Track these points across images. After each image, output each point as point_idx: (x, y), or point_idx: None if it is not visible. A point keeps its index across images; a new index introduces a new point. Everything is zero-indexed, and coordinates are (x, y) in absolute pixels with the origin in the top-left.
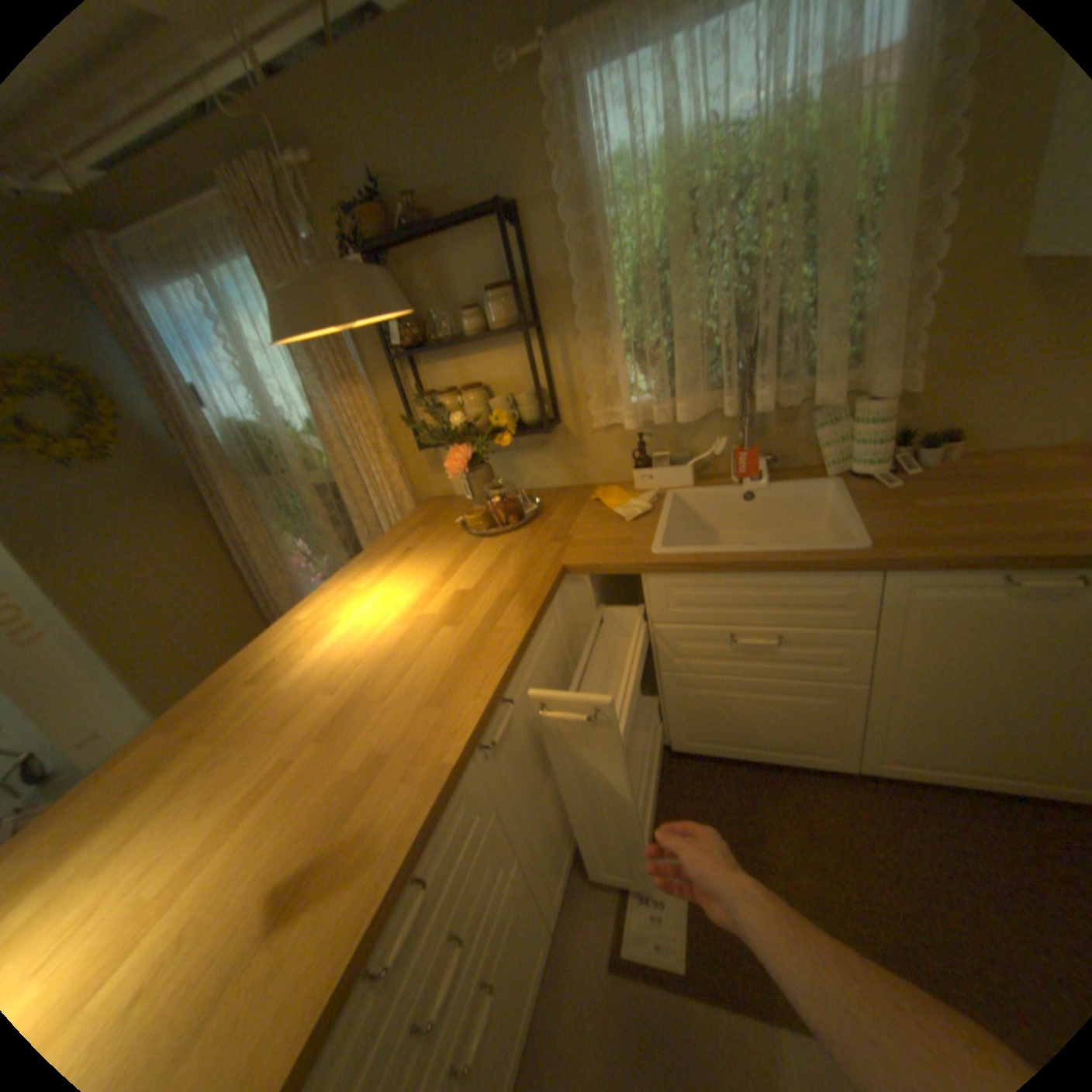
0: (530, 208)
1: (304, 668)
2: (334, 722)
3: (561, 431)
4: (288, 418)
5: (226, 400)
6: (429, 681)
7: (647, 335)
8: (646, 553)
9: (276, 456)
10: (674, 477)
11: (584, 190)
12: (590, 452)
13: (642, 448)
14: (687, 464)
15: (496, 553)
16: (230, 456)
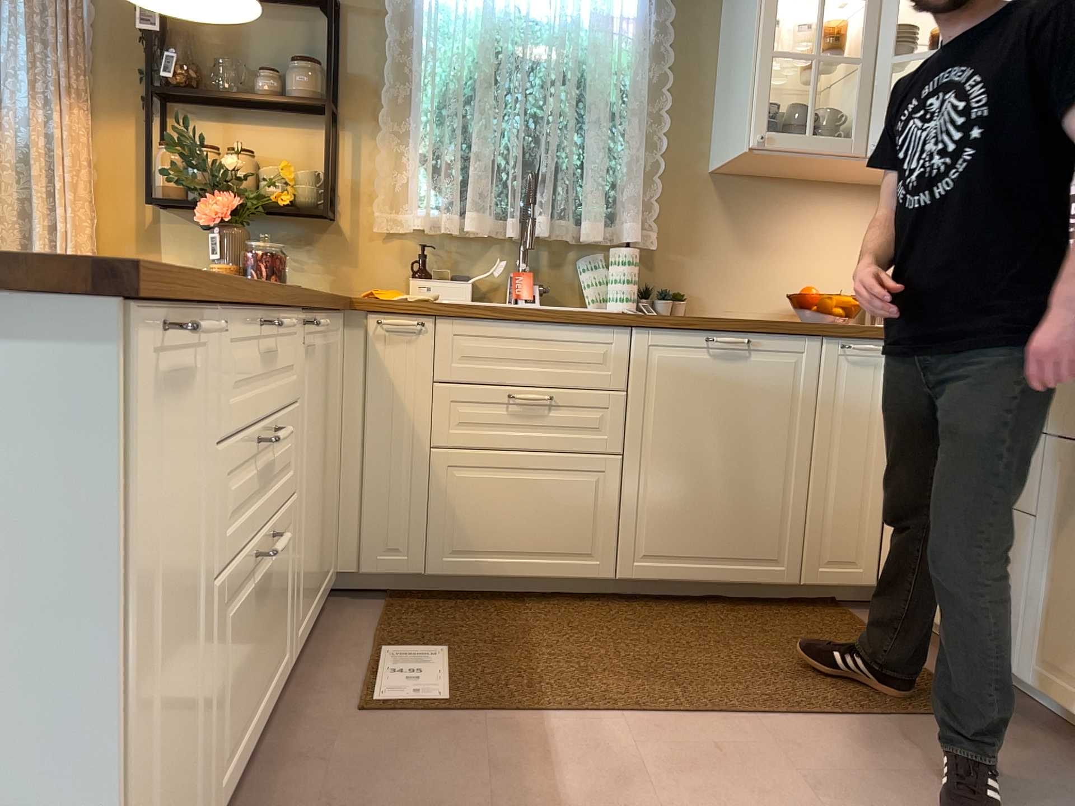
0: (356, 17)
1: None
2: None
3: (335, 231)
4: None
5: None
6: None
7: (447, 149)
8: (436, 301)
9: None
10: (453, 292)
11: (410, 20)
12: (363, 260)
13: (424, 258)
14: (468, 281)
15: None
16: None
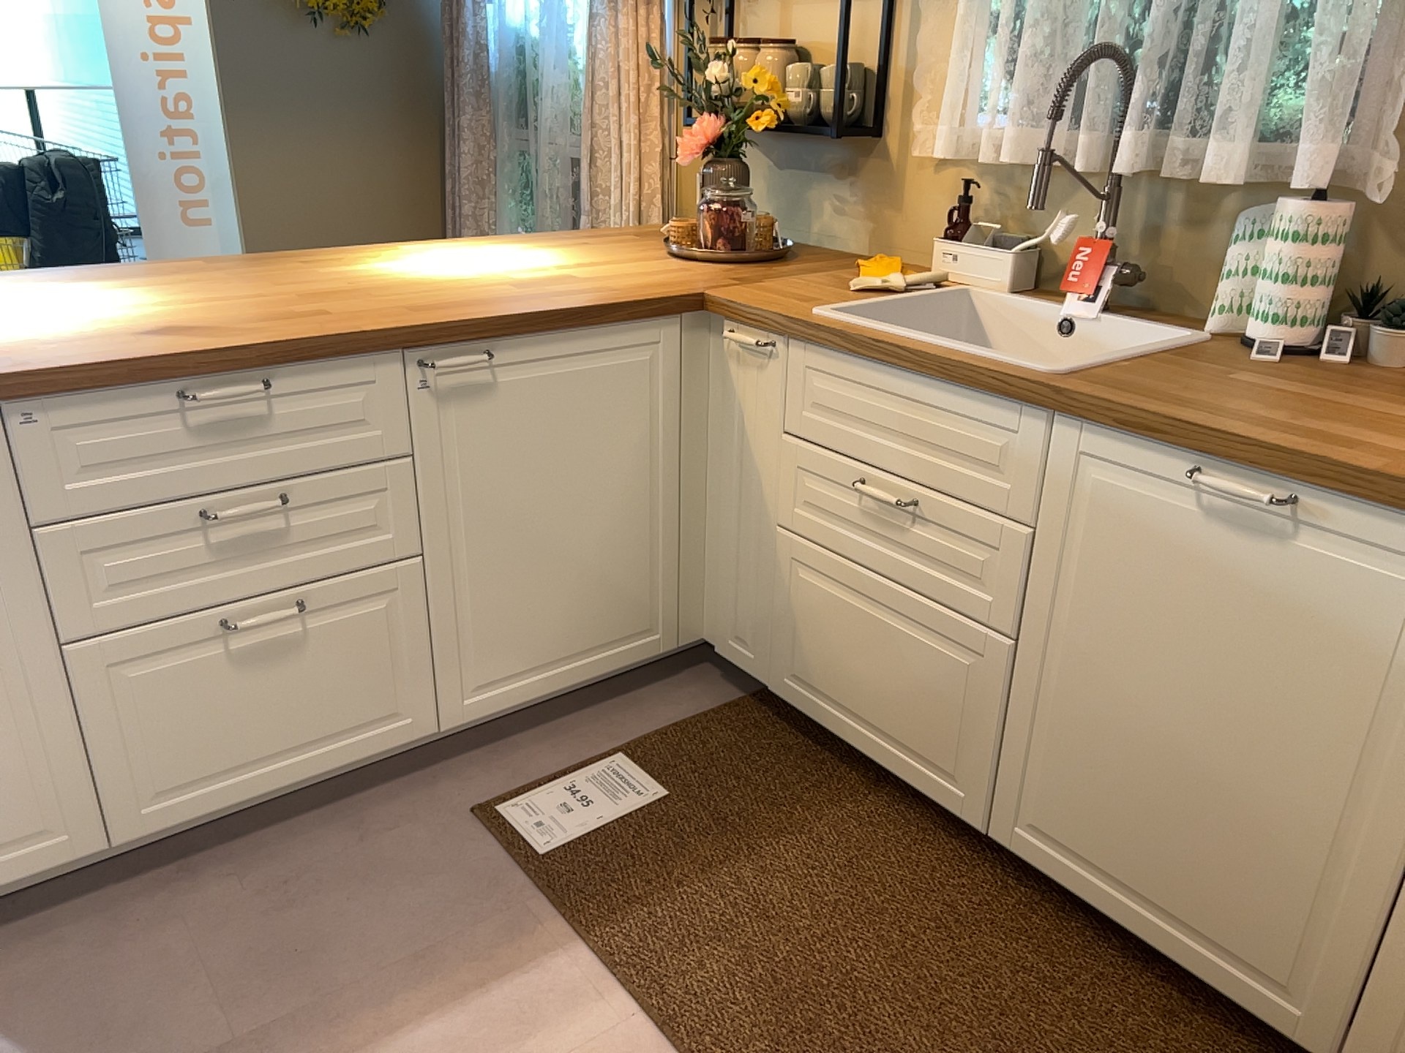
0: None
1: (356, 269)
2: (326, 294)
3: (877, 156)
4: (570, 44)
5: (521, 3)
6: (432, 301)
7: (1005, 9)
8: (804, 310)
9: (544, 100)
10: (983, 270)
11: None
12: (904, 203)
13: (961, 208)
14: (1009, 252)
15: (659, 268)
16: (497, 86)
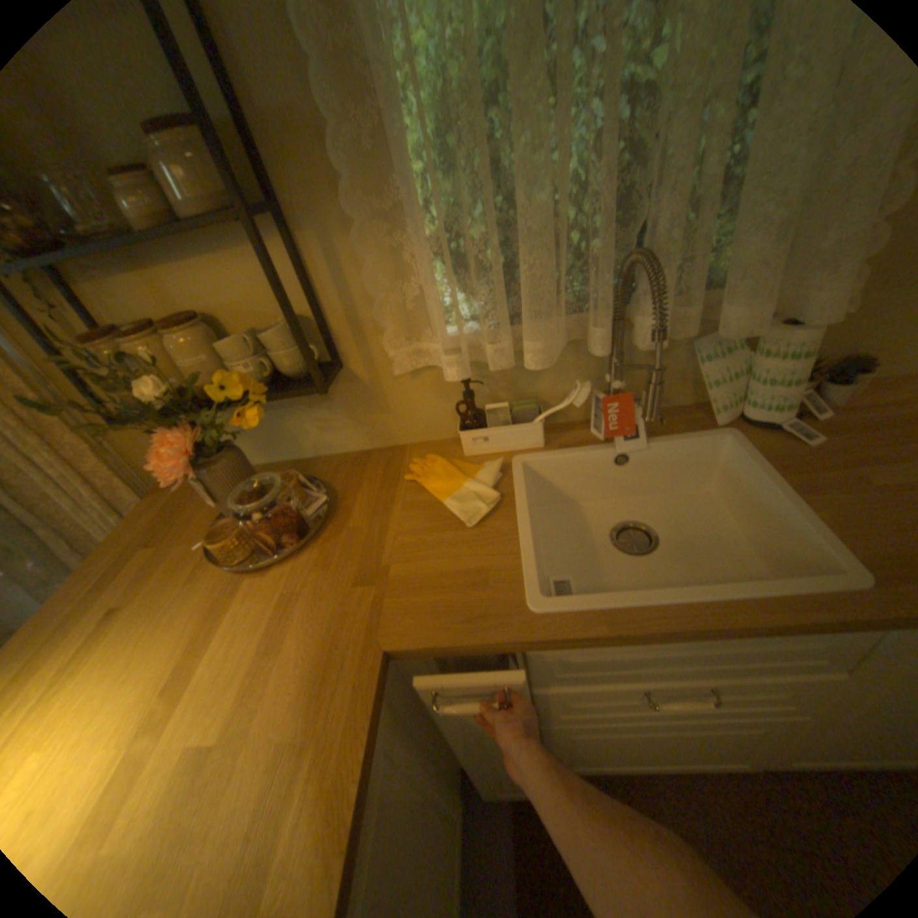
0: None
1: None
2: None
3: (347, 377)
4: None
5: None
6: None
7: (472, 226)
8: (523, 612)
9: None
10: (519, 437)
11: None
12: (394, 403)
13: (471, 399)
14: (537, 418)
15: (263, 618)
16: None
